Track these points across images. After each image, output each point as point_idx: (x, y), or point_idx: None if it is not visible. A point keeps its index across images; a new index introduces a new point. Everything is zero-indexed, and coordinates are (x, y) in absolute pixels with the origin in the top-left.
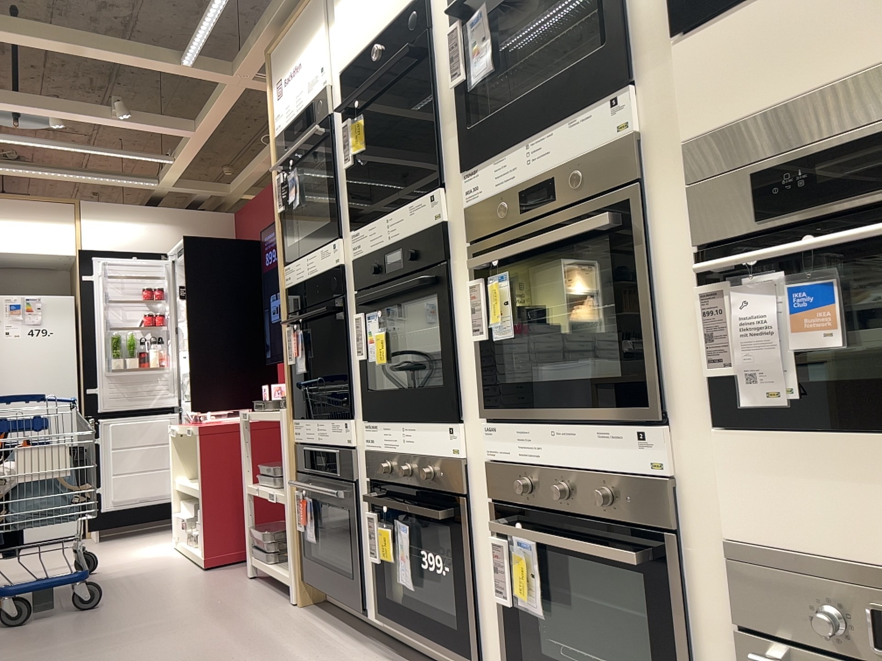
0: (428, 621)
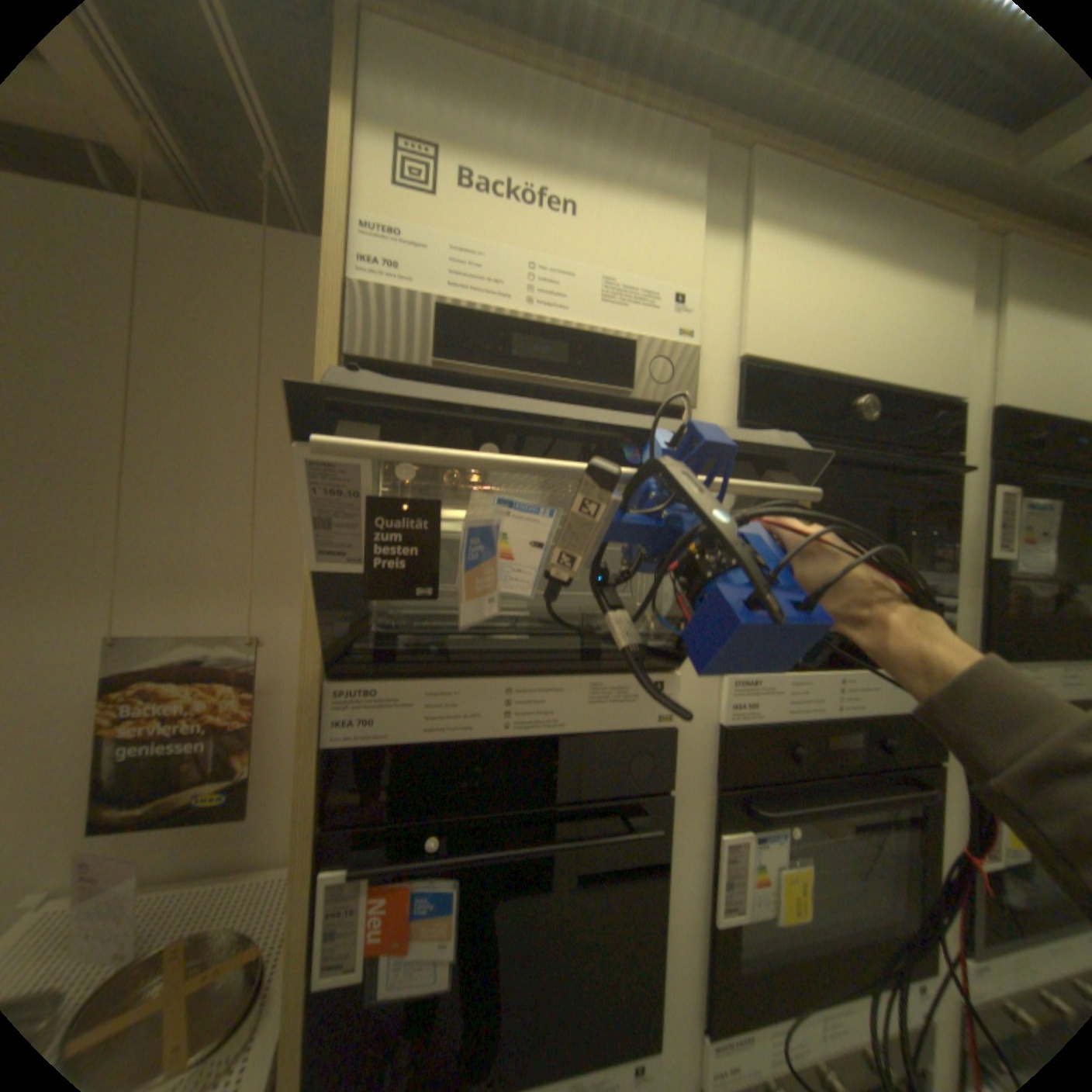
0: None
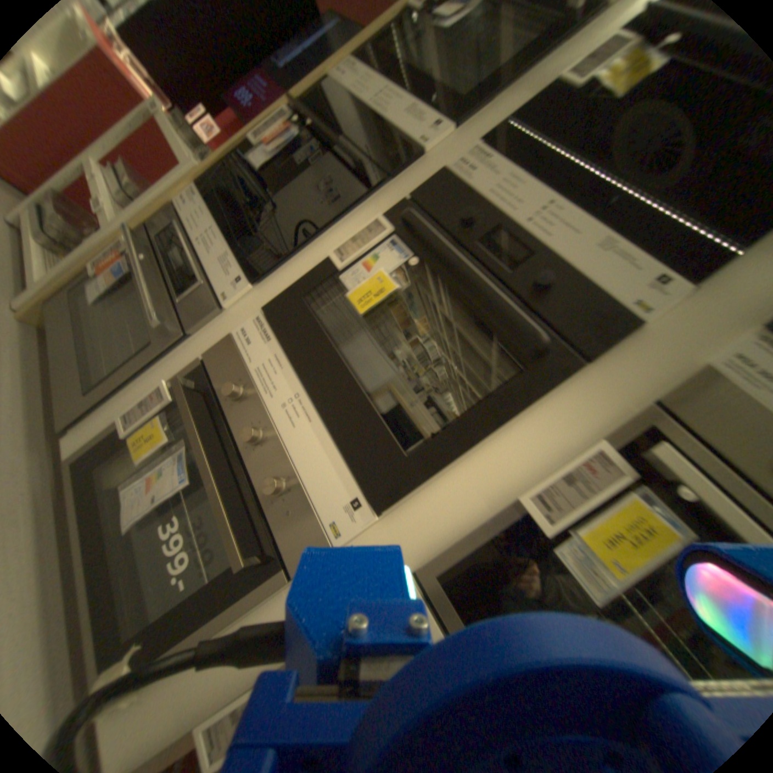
0: (110, 572)
